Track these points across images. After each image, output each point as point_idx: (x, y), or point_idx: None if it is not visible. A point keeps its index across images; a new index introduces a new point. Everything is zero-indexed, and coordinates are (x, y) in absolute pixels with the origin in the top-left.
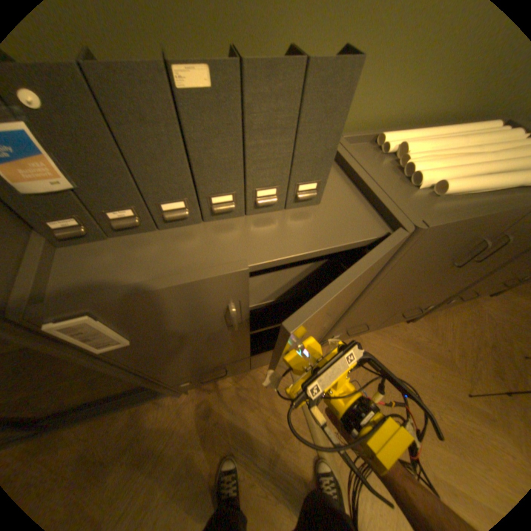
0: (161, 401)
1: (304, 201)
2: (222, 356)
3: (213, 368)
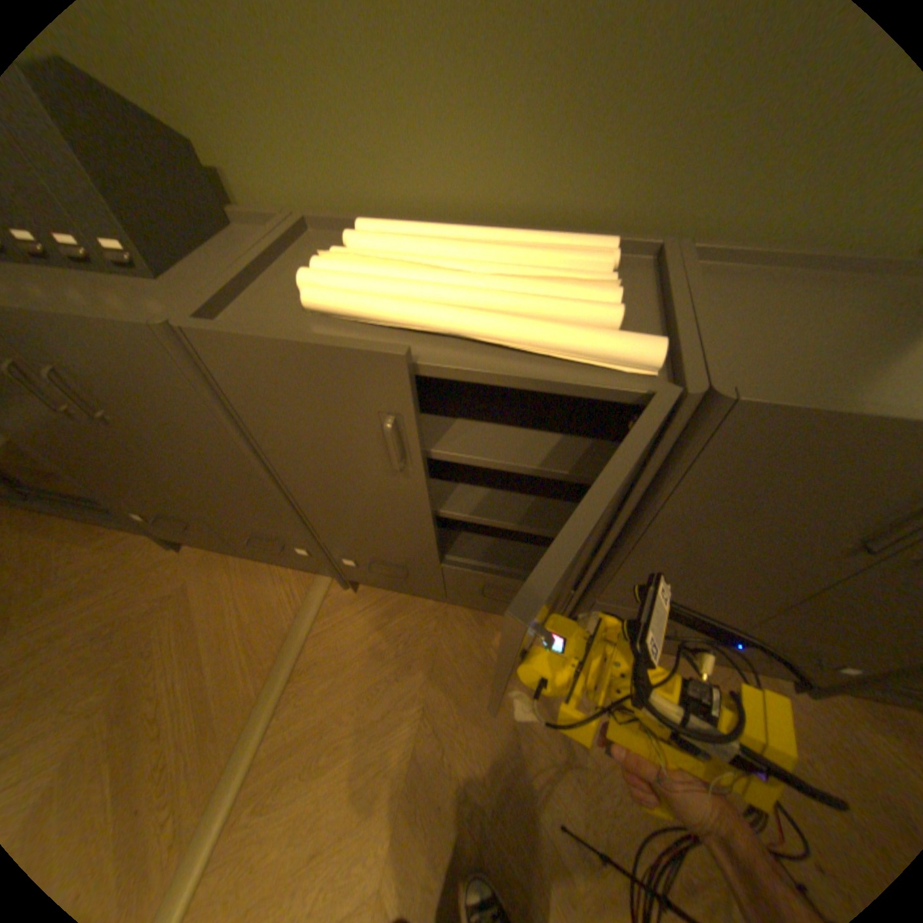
0: (150, 544)
1: (126, 267)
2: (130, 479)
3: (148, 503)
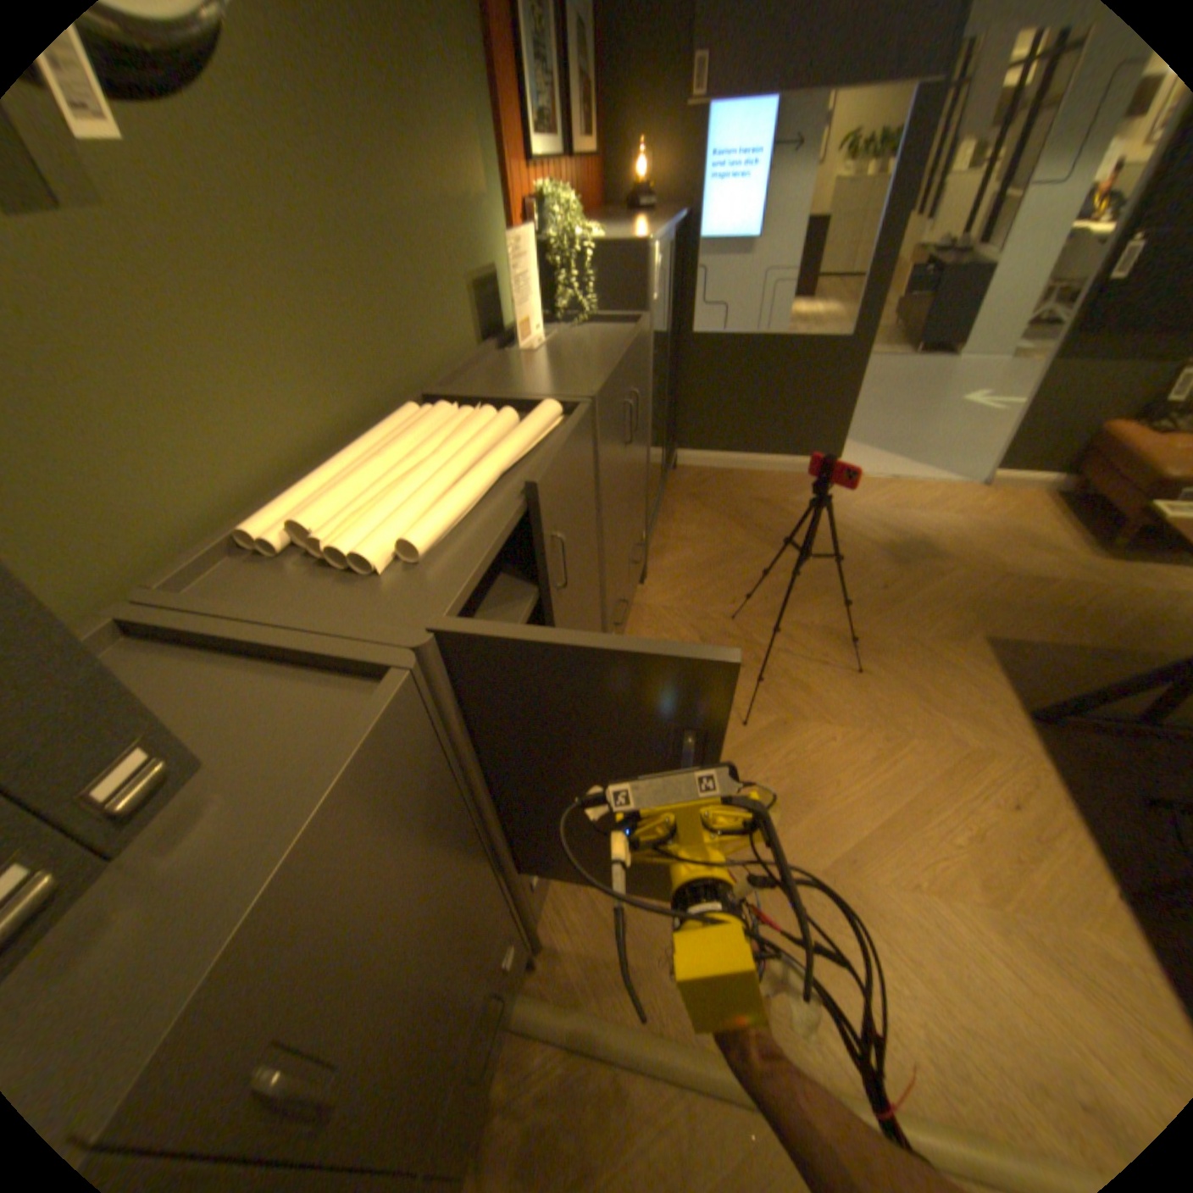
0: None
1: (147, 800)
2: None
3: None
